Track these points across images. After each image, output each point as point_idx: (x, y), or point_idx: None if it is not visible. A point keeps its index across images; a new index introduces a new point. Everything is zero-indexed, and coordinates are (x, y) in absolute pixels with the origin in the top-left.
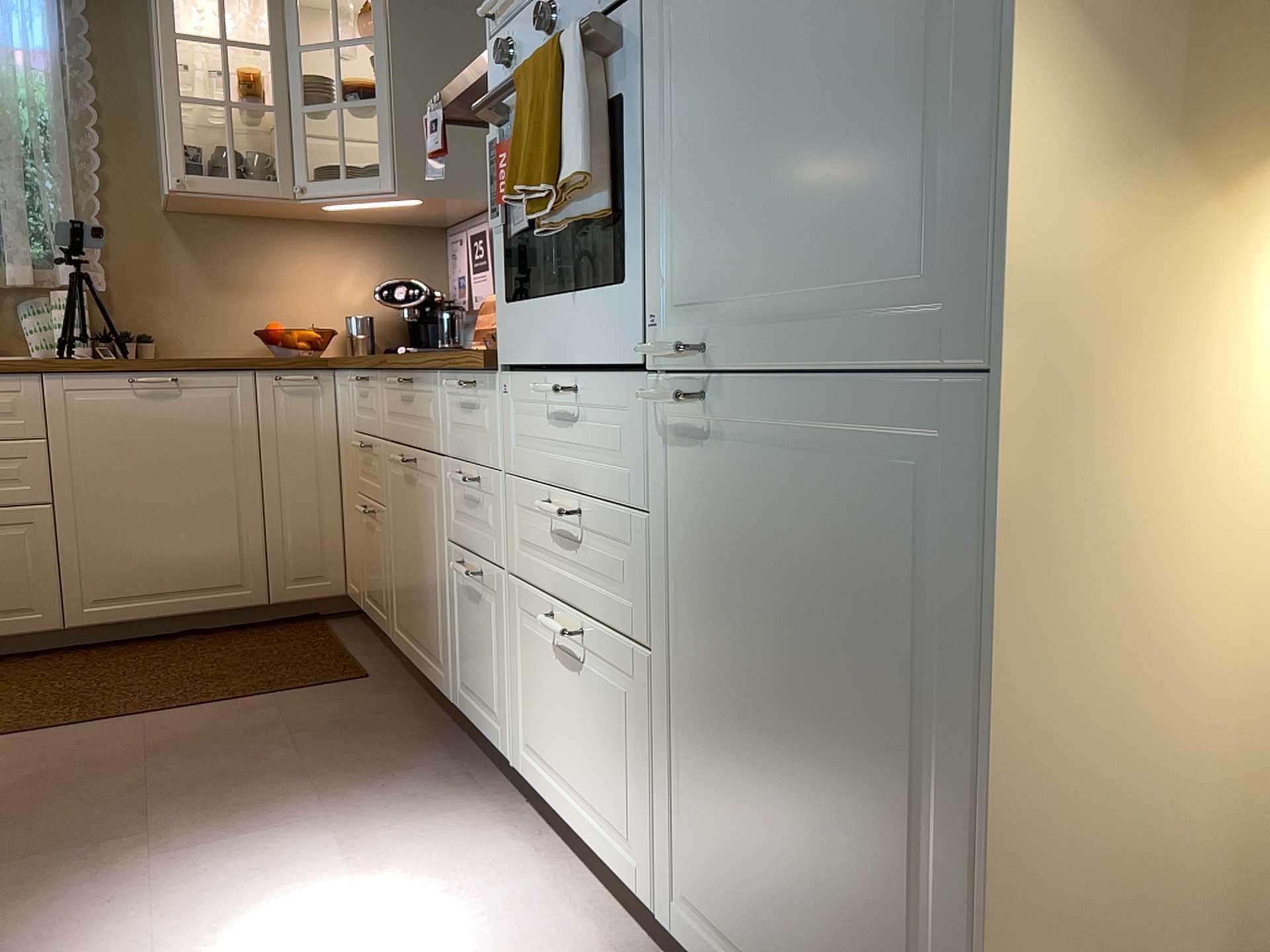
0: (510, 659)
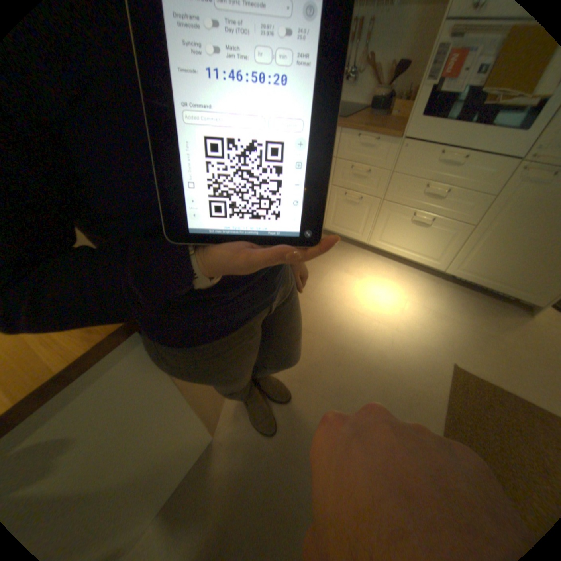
0: (374, 218)
